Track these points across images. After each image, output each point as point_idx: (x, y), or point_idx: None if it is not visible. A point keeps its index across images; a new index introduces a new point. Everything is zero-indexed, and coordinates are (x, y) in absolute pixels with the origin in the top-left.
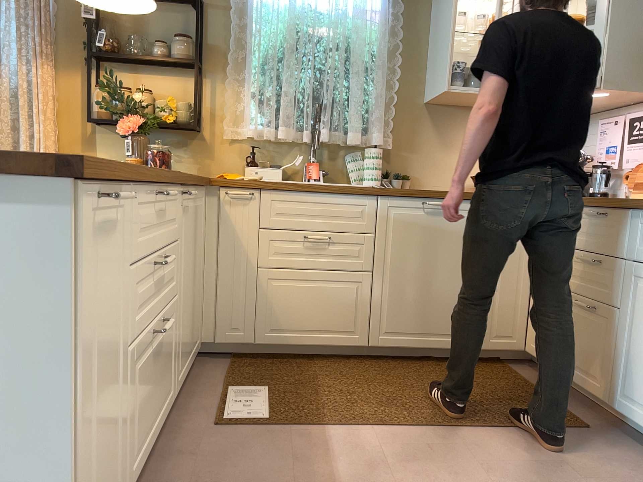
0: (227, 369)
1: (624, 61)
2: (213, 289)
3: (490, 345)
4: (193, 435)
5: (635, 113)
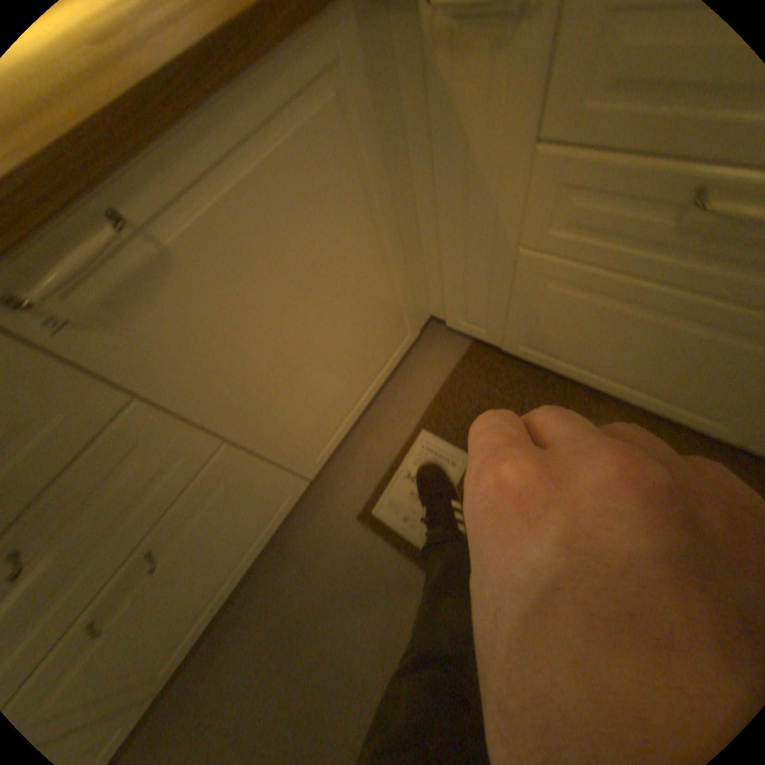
0: (451, 371)
1: None
2: (437, 258)
3: None
4: (329, 525)
5: None
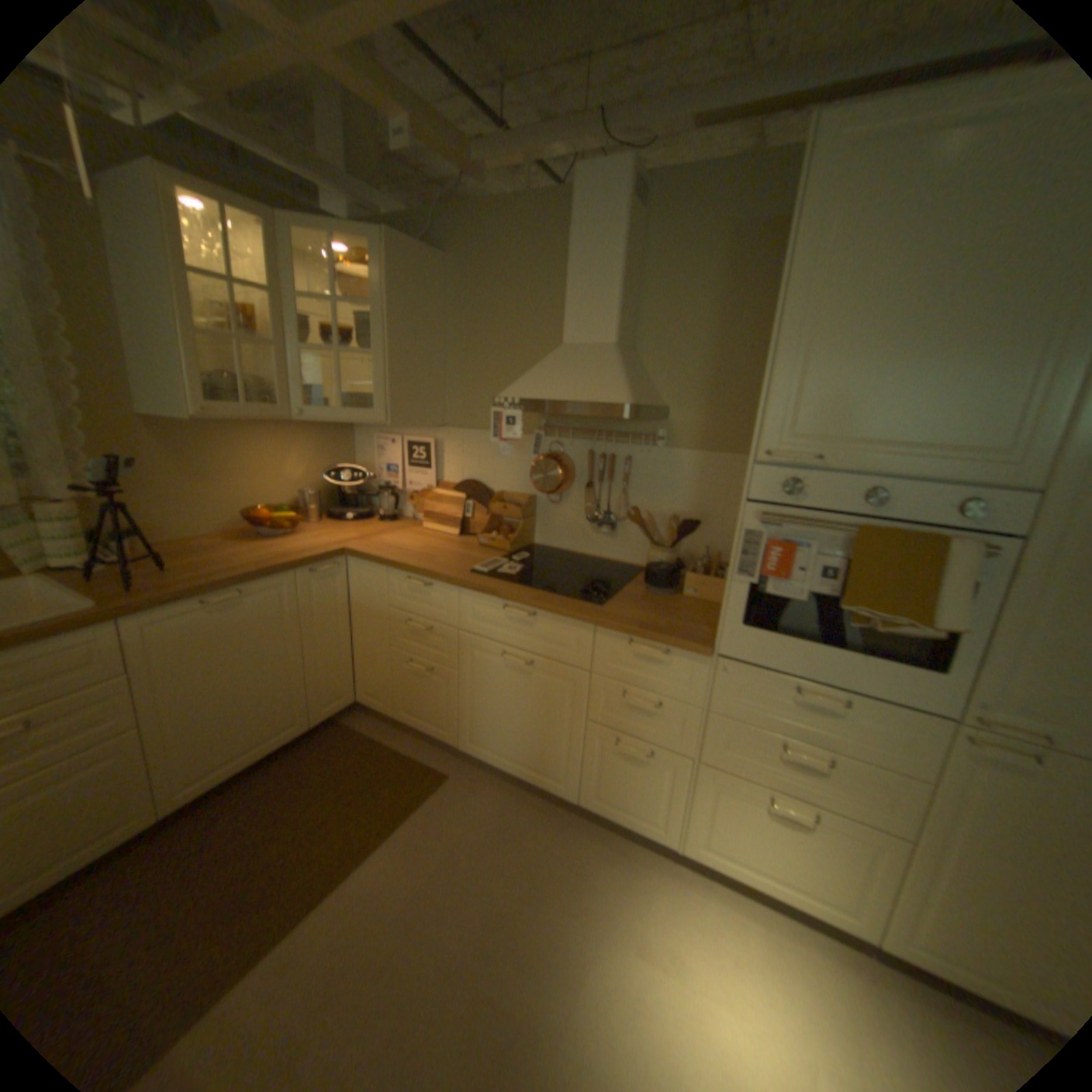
0: None
1: (403, 394)
2: None
3: (320, 717)
4: None
5: (411, 437)
